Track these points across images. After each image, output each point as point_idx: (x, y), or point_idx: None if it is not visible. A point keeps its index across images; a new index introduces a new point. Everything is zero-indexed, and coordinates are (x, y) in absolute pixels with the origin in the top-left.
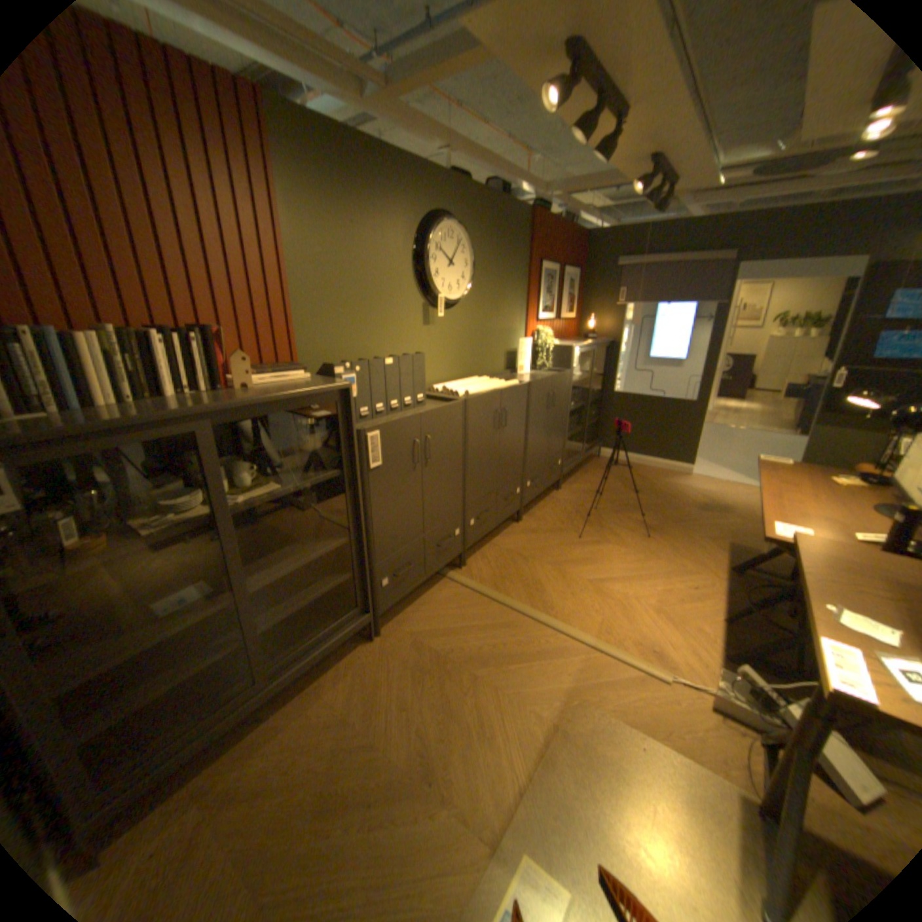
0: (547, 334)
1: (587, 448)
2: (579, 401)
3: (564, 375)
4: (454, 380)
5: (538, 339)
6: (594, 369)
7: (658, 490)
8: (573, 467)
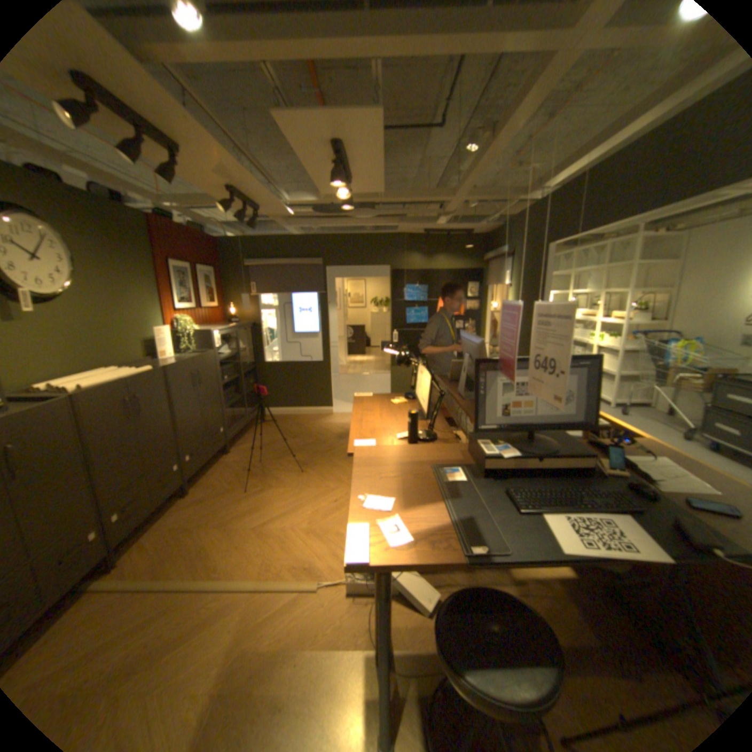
0: (188, 321)
1: (251, 410)
2: (234, 374)
3: (208, 355)
4: (73, 374)
5: (179, 326)
6: (244, 346)
7: (311, 431)
8: (239, 430)
